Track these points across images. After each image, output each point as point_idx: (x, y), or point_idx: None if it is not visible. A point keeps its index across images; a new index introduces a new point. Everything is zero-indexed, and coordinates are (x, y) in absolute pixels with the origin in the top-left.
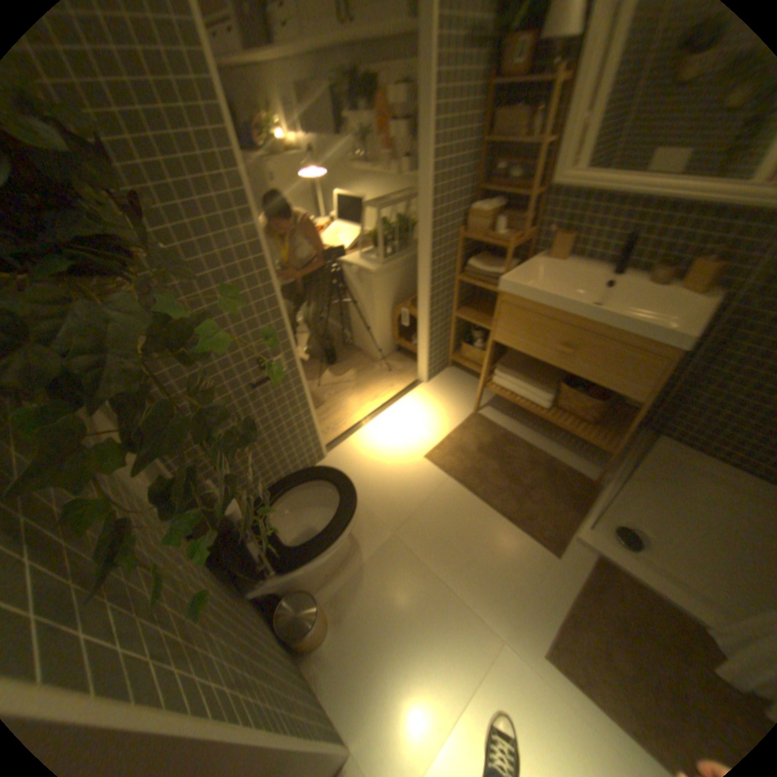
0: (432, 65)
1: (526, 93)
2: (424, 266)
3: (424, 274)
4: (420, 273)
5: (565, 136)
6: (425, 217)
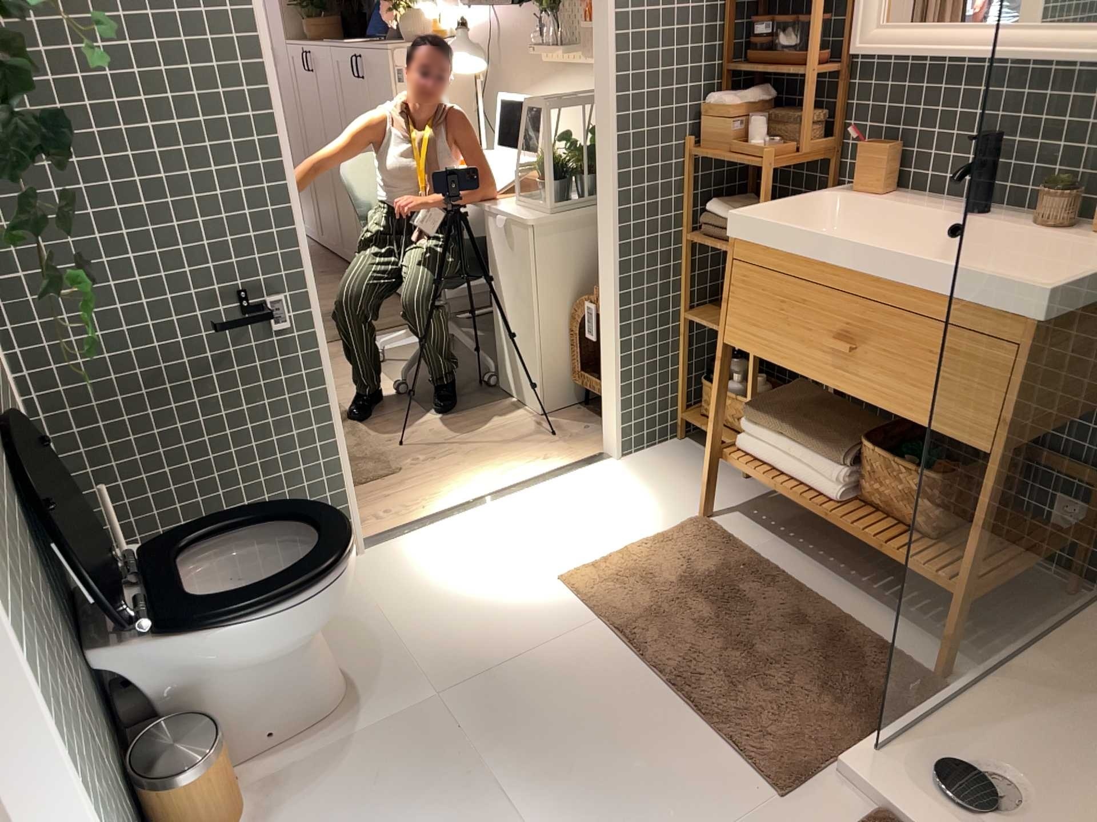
0: None
1: None
2: (609, 201)
3: (609, 218)
4: (604, 217)
5: None
6: (607, 108)
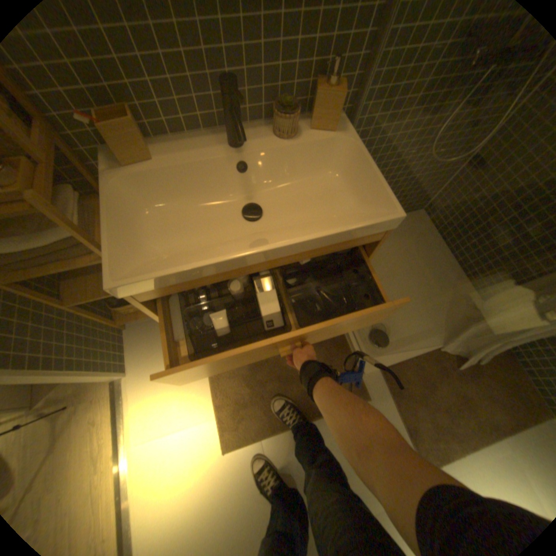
0: None
1: None
2: None
3: None
4: None
5: None
6: None
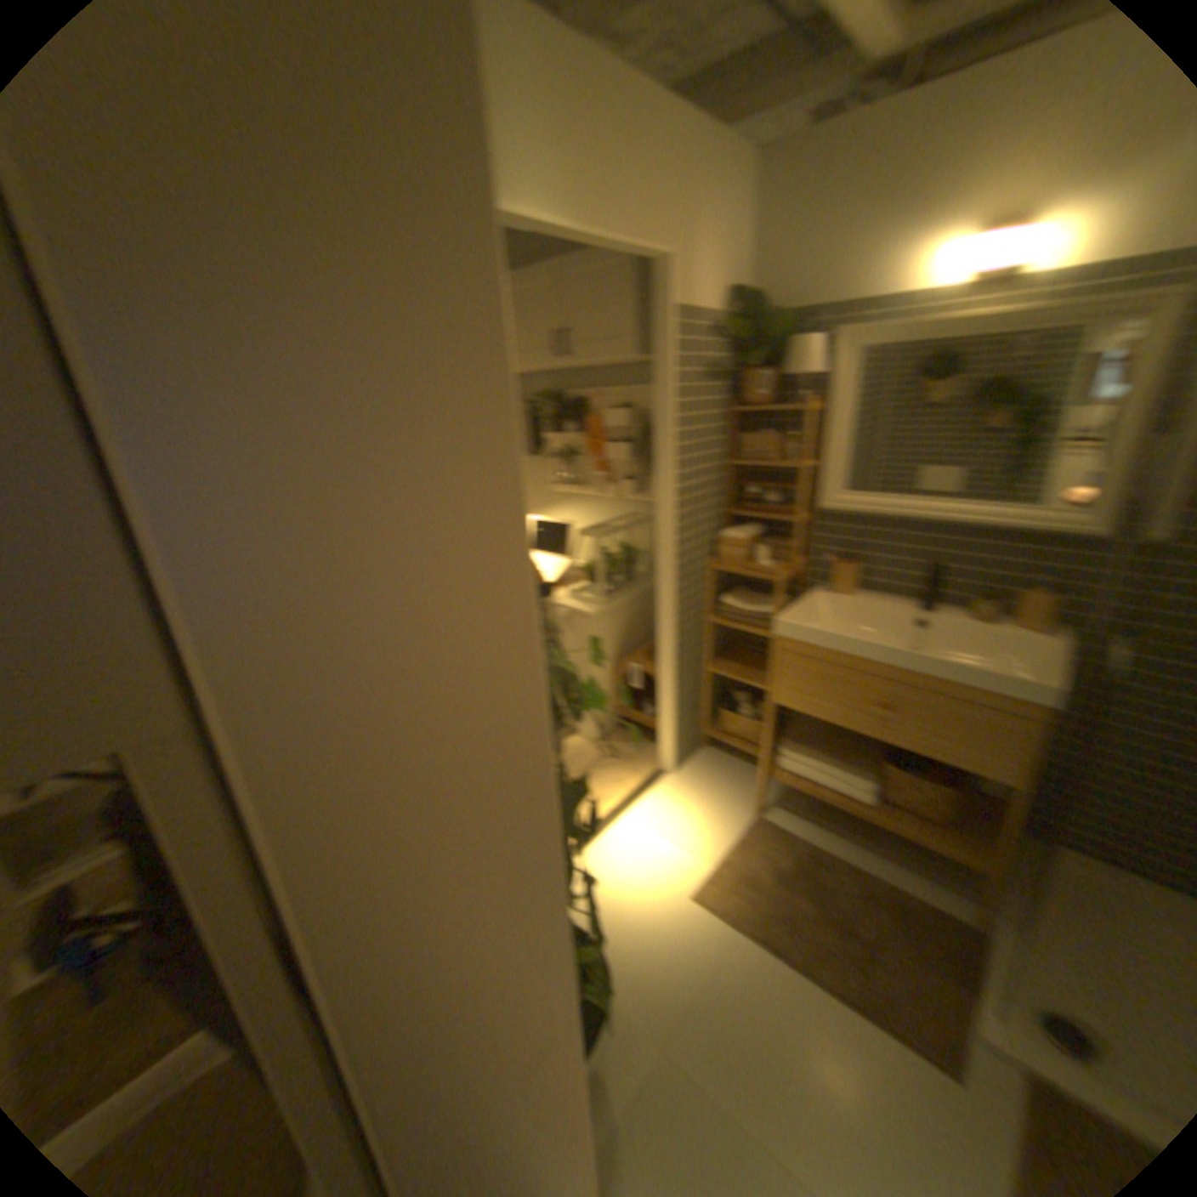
0: (677, 396)
1: (777, 418)
2: (672, 605)
3: (672, 616)
4: (667, 615)
5: (834, 461)
6: (672, 546)
